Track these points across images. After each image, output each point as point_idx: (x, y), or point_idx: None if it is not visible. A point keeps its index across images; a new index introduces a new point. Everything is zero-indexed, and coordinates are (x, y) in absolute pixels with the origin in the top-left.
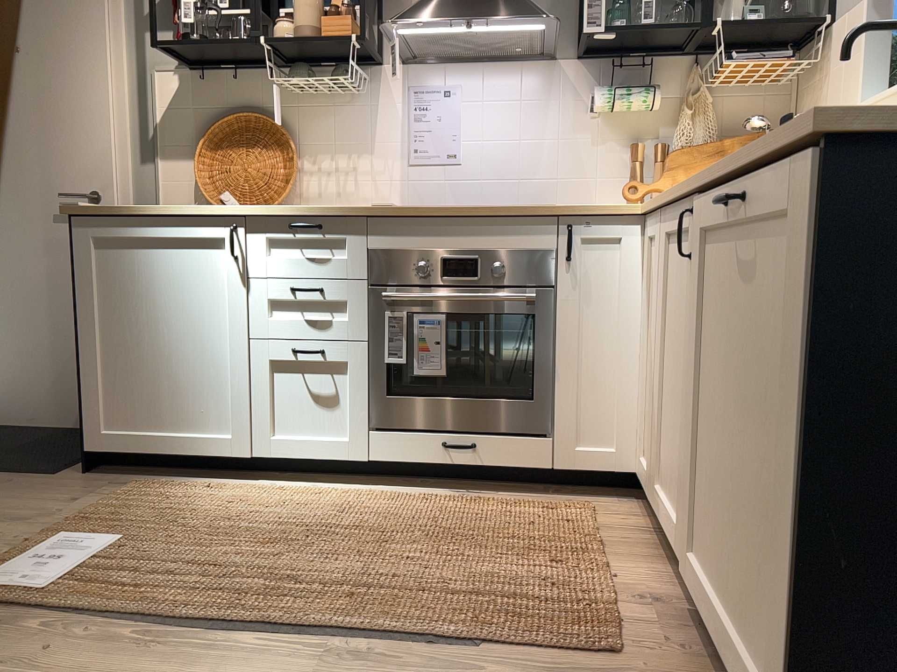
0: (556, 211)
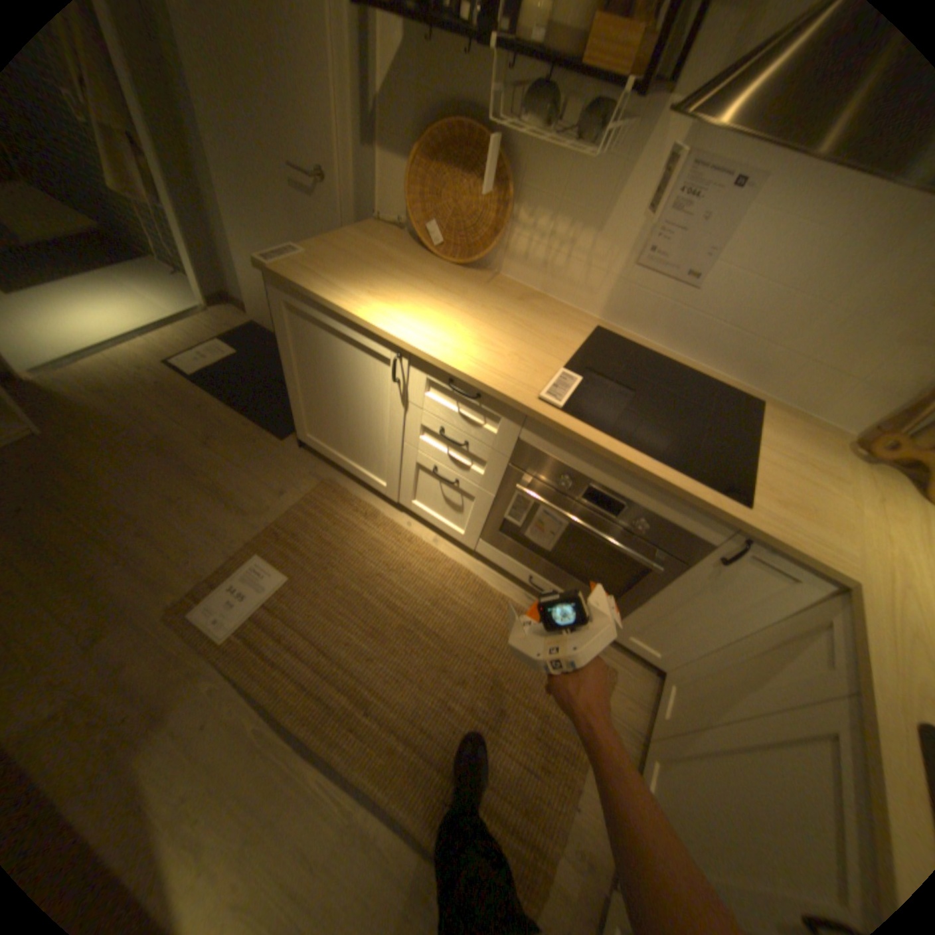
0: (742, 528)
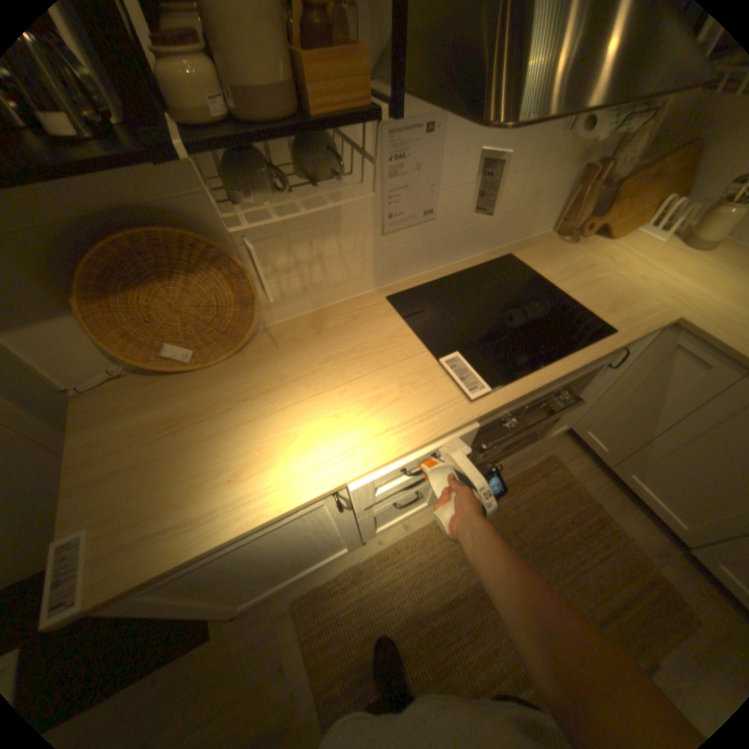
0: (625, 345)
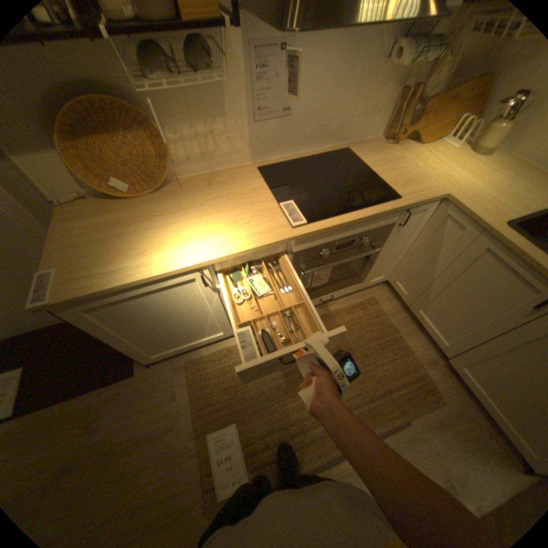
0: (405, 207)
